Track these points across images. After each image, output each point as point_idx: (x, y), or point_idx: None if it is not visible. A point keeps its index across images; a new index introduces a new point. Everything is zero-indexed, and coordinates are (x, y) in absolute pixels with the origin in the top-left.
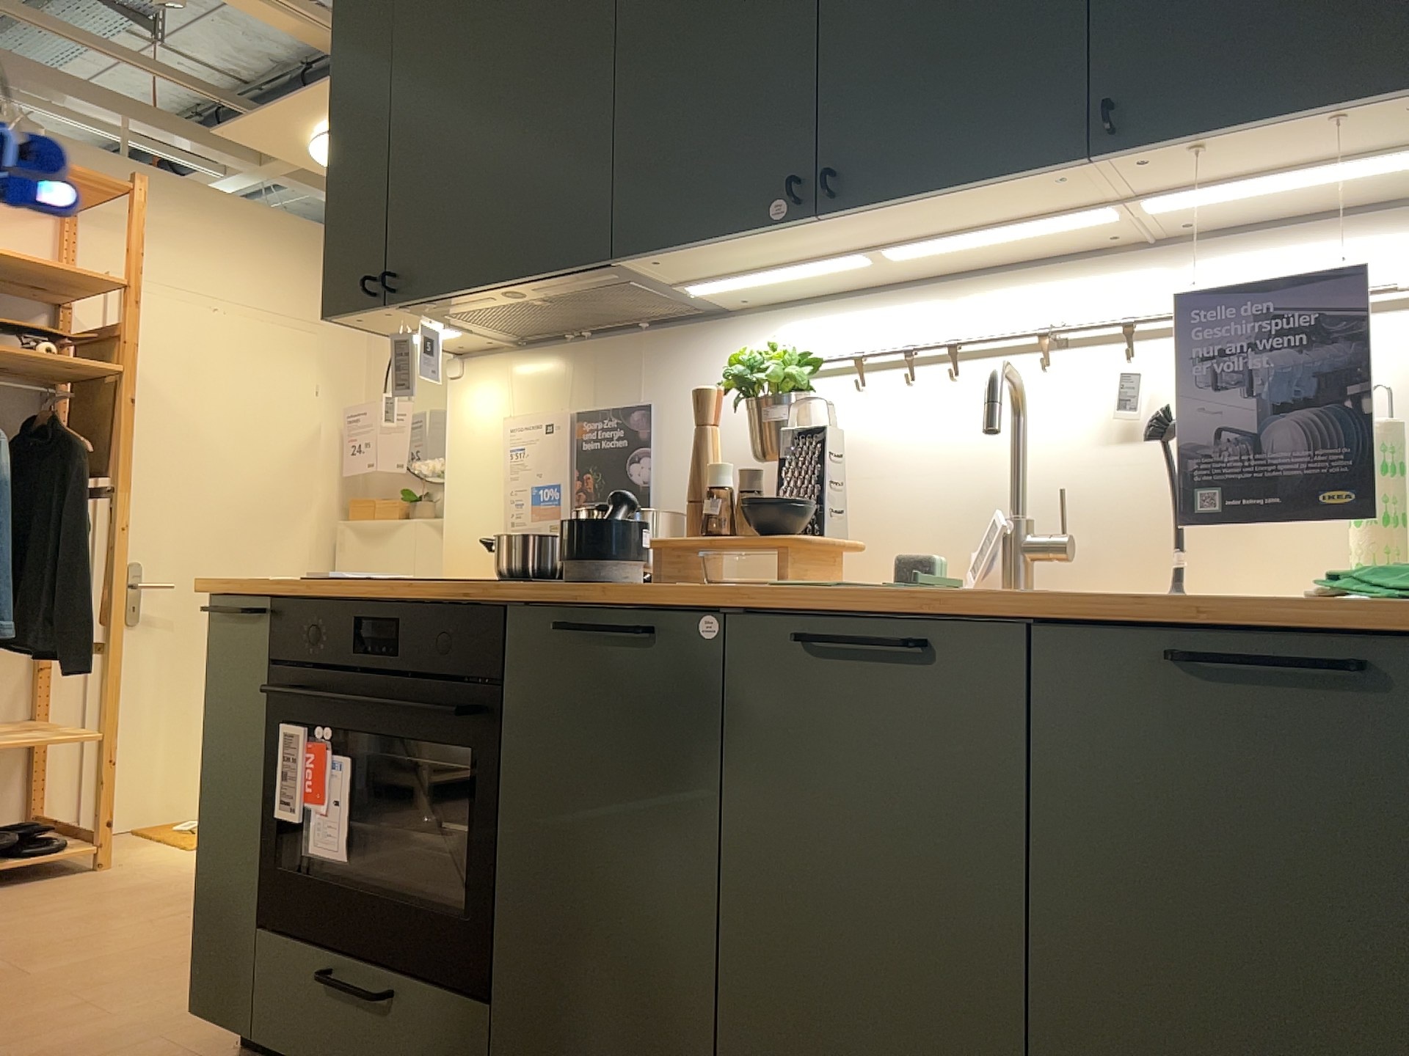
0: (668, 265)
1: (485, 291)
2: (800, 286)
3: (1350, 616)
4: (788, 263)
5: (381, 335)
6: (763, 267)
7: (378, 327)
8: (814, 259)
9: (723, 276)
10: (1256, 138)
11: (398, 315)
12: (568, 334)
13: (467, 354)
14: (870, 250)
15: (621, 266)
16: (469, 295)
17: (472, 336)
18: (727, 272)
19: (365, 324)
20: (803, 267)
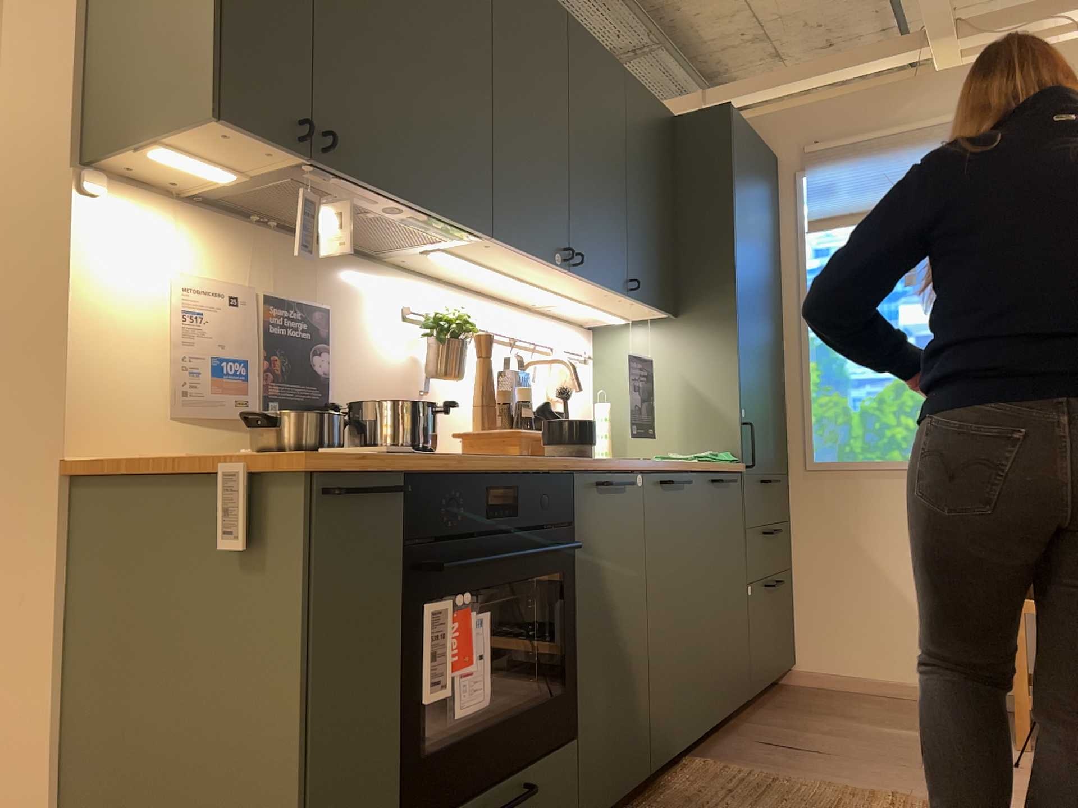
0: (480, 245)
1: (395, 200)
2: (435, 266)
3: (725, 466)
4: (494, 267)
5: (164, 139)
6: (483, 263)
7: (202, 141)
8: (503, 271)
9: (465, 257)
10: (640, 305)
11: (273, 157)
12: (259, 216)
13: (104, 171)
14: (522, 278)
15: (470, 235)
16: (380, 194)
17: (206, 180)
18: (469, 256)
19: (216, 137)
20: (491, 271)
